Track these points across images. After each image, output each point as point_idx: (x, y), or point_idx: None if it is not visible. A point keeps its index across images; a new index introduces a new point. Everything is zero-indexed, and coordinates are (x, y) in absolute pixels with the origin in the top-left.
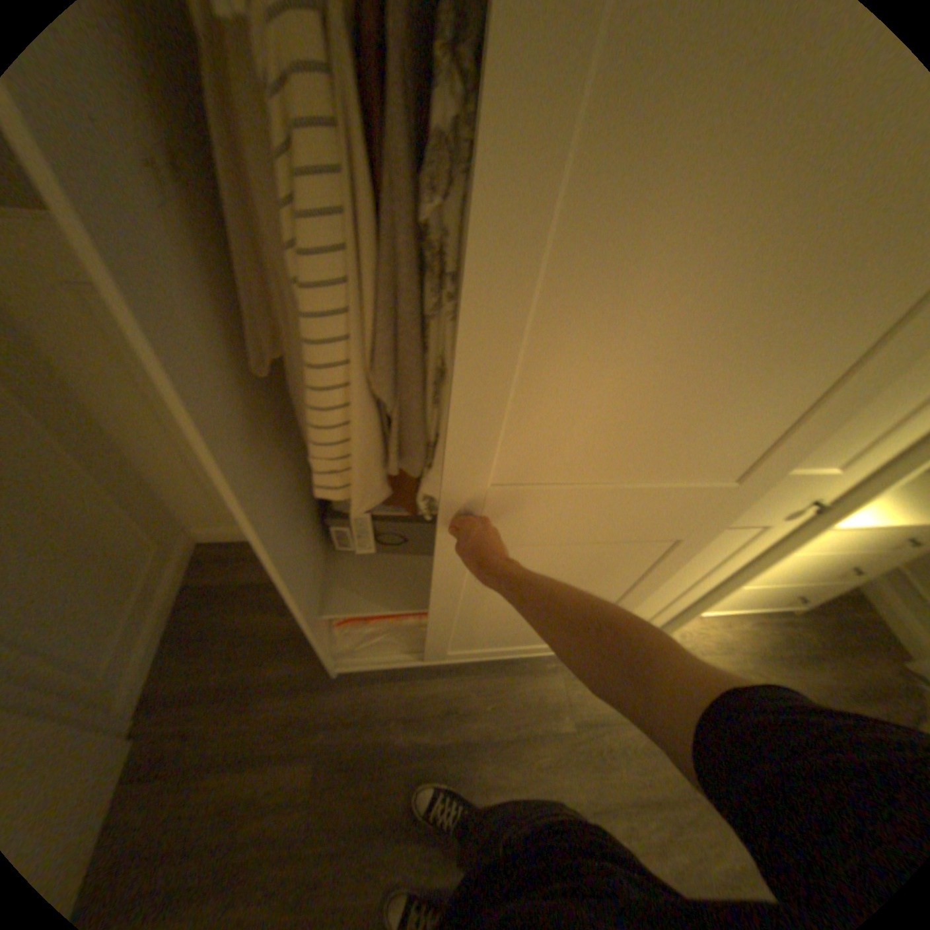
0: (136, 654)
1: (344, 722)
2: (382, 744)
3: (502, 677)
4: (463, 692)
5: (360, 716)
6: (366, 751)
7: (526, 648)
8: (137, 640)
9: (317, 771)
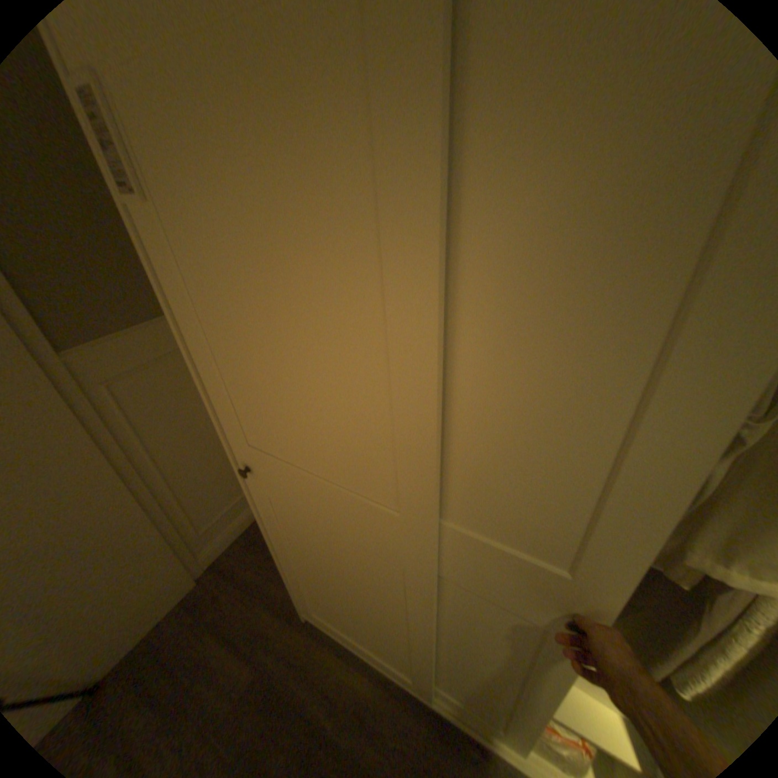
0: (224, 533)
1: (288, 661)
2: (298, 700)
3: (418, 723)
4: (378, 709)
5: (299, 664)
6: (286, 696)
7: (449, 708)
8: (228, 525)
9: (252, 684)
